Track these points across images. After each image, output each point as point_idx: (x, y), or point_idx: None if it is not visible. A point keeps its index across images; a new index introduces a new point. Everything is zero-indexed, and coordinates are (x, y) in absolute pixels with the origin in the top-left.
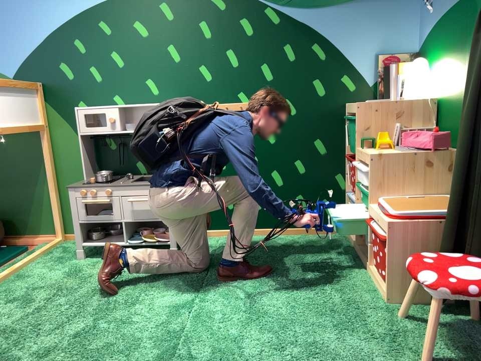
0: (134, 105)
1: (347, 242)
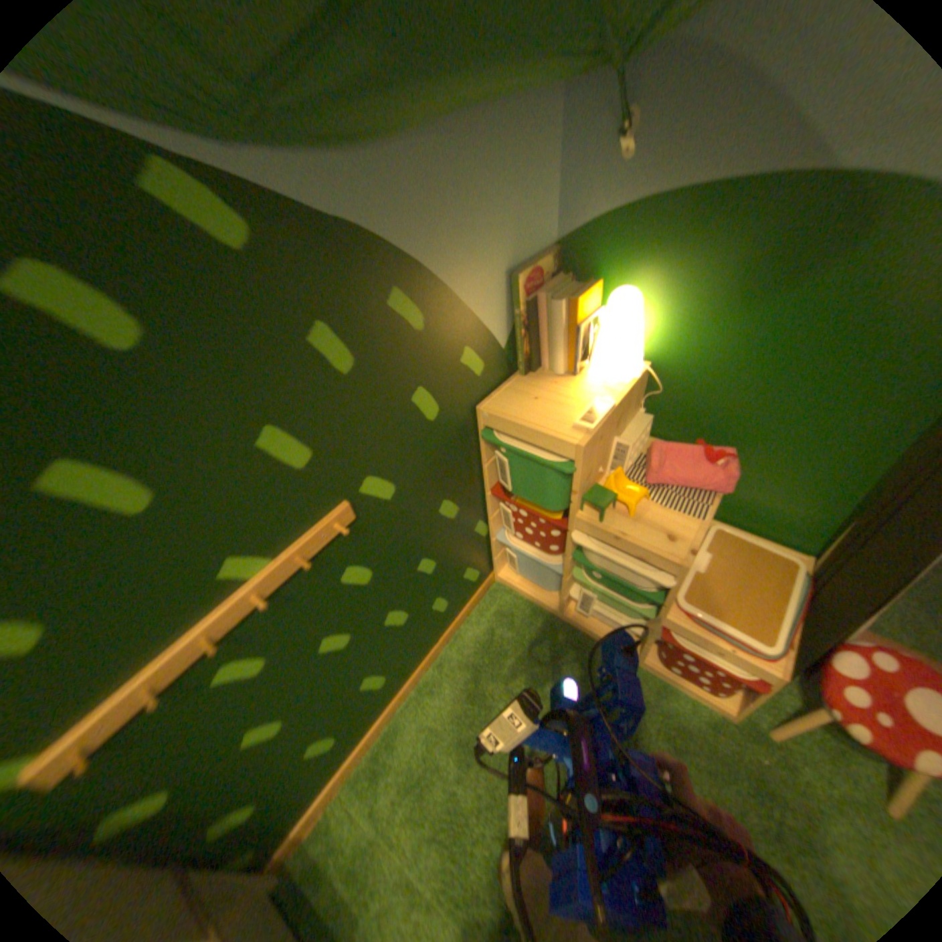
0: None
1: (534, 604)
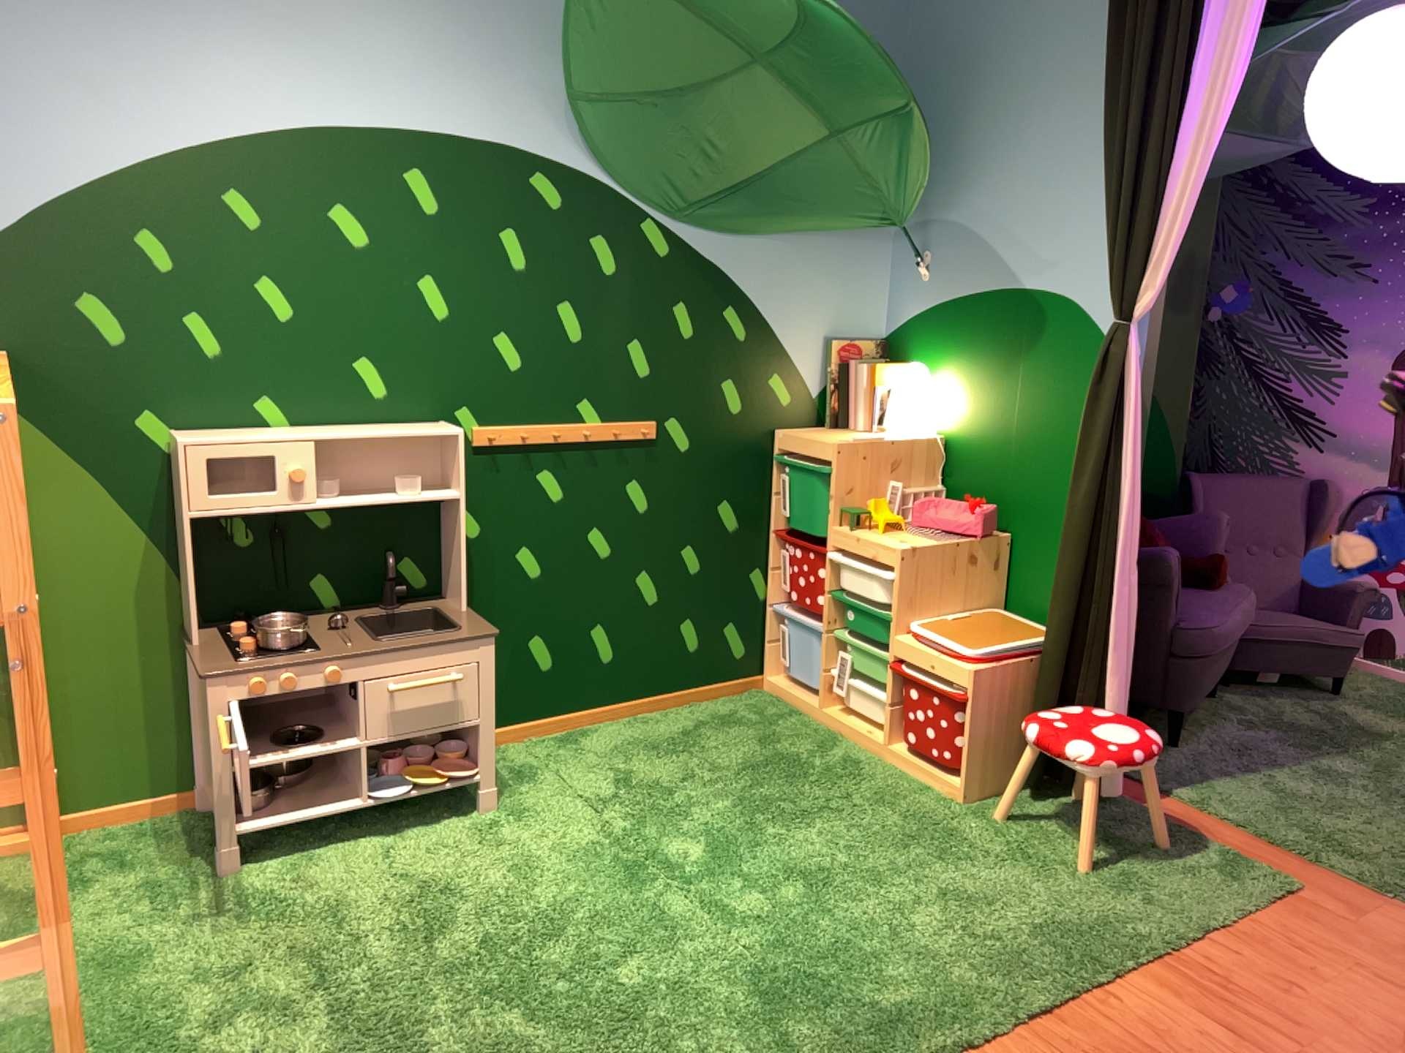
0: (349, 430)
1: (793, 705)
